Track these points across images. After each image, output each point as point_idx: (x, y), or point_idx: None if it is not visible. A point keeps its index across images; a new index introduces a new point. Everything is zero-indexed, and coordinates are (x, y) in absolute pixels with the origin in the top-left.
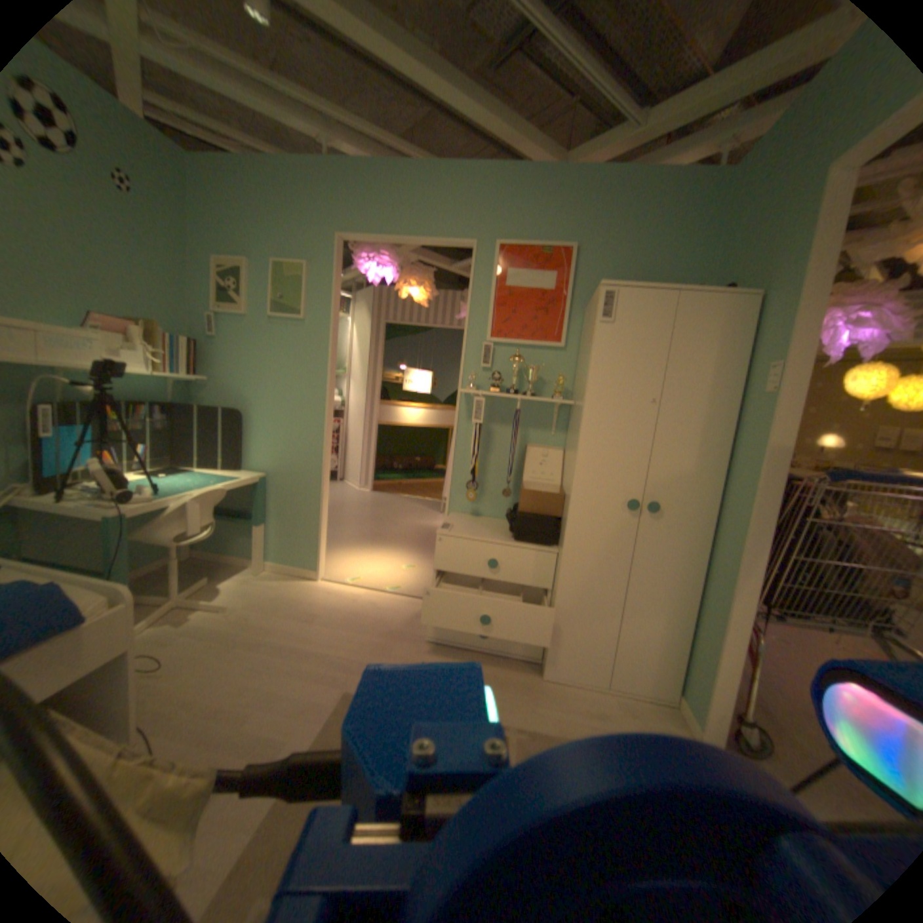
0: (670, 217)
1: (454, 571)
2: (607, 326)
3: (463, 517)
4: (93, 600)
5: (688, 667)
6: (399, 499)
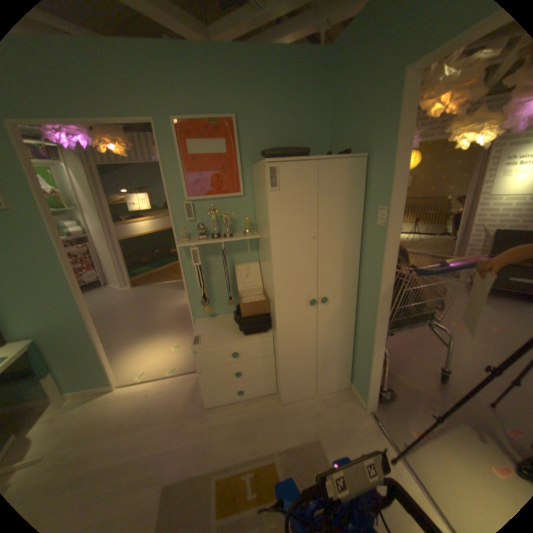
0: (295, 88)
1: (211, 366)
2: (276, 192)
3: (206, 321)
4: None
5: (352, 368)
6: (153, 288)
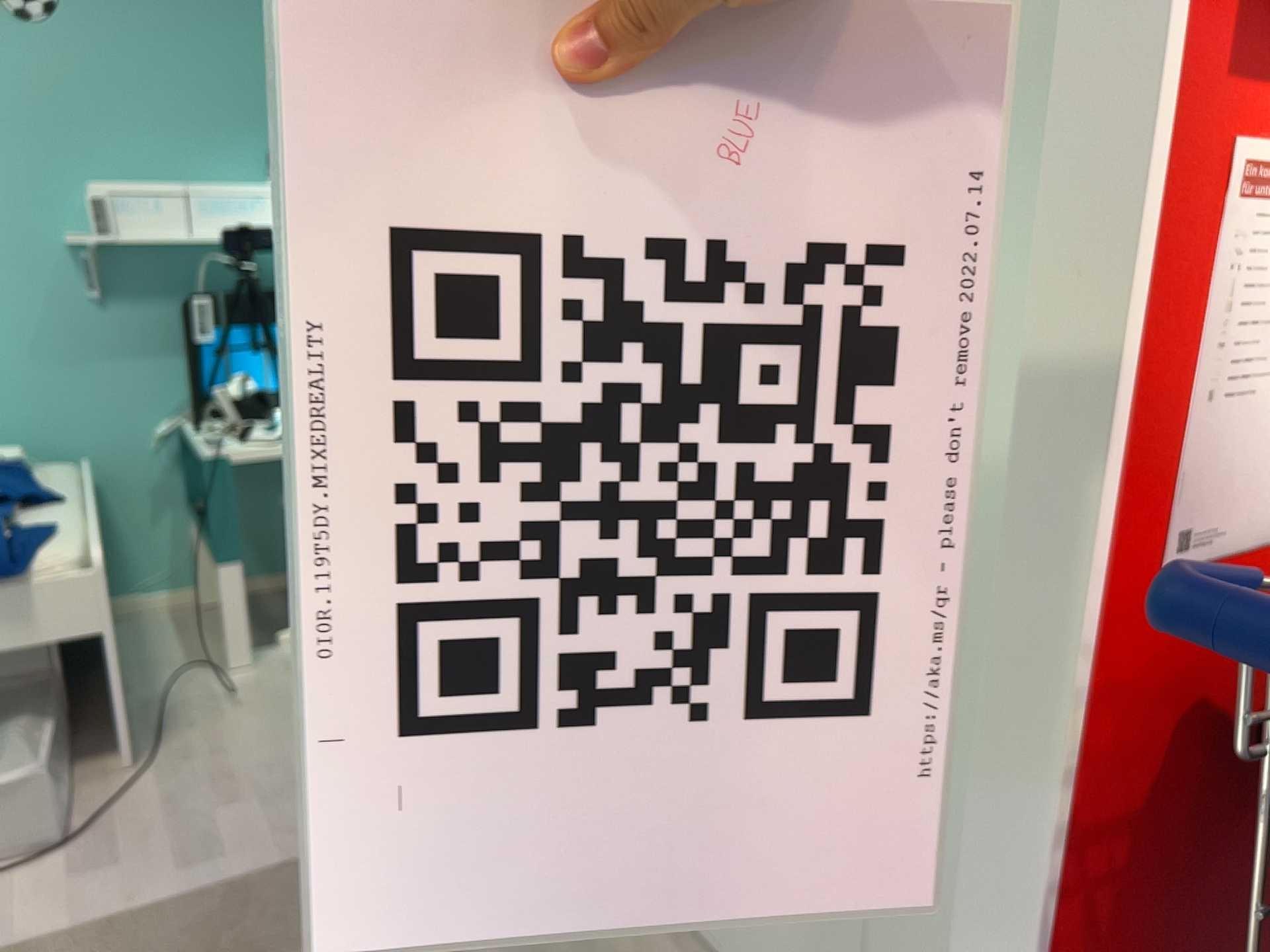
0: None
1: None
2: None
3: None
4: (63, 553)
5: None
6: None
